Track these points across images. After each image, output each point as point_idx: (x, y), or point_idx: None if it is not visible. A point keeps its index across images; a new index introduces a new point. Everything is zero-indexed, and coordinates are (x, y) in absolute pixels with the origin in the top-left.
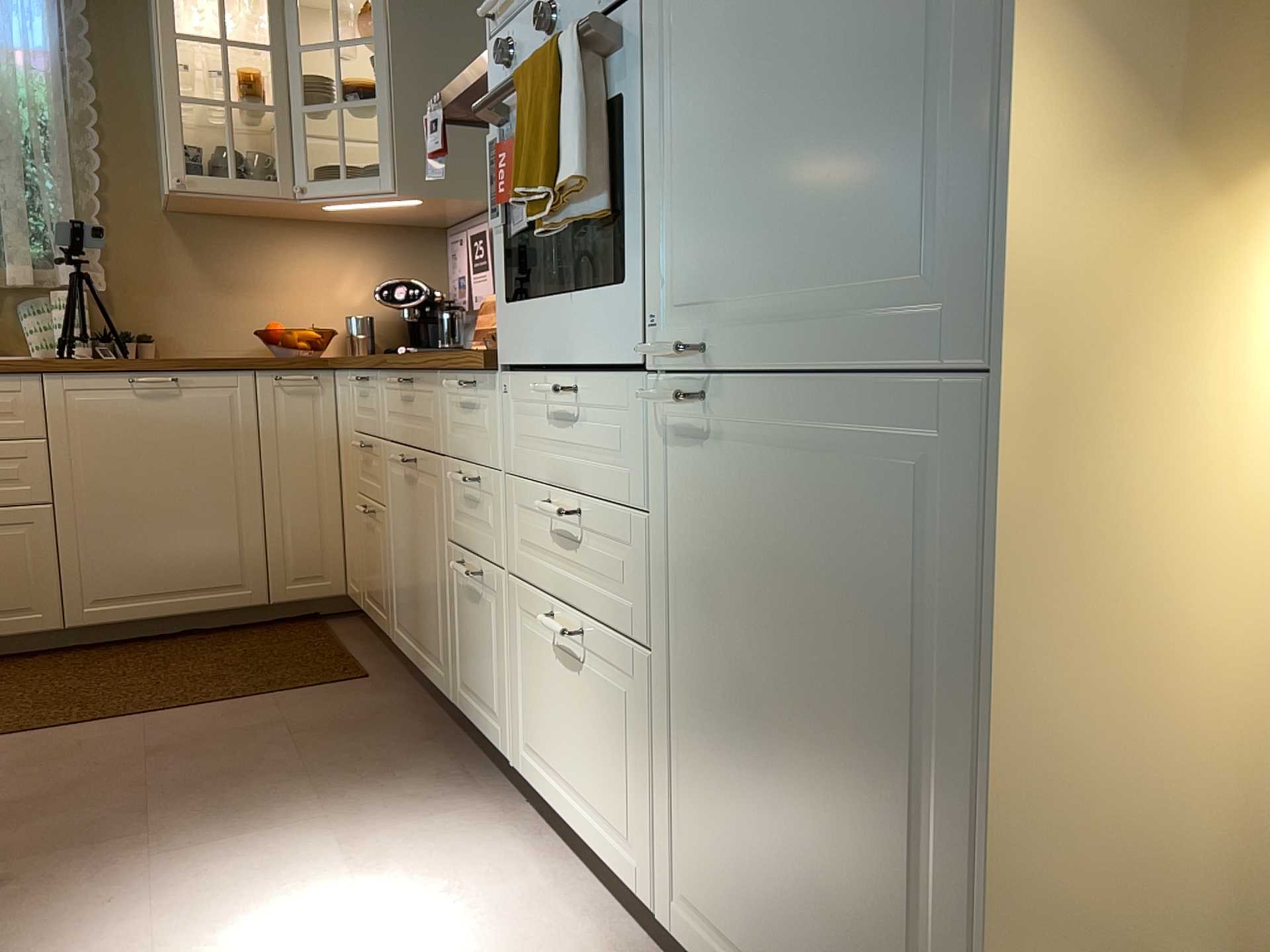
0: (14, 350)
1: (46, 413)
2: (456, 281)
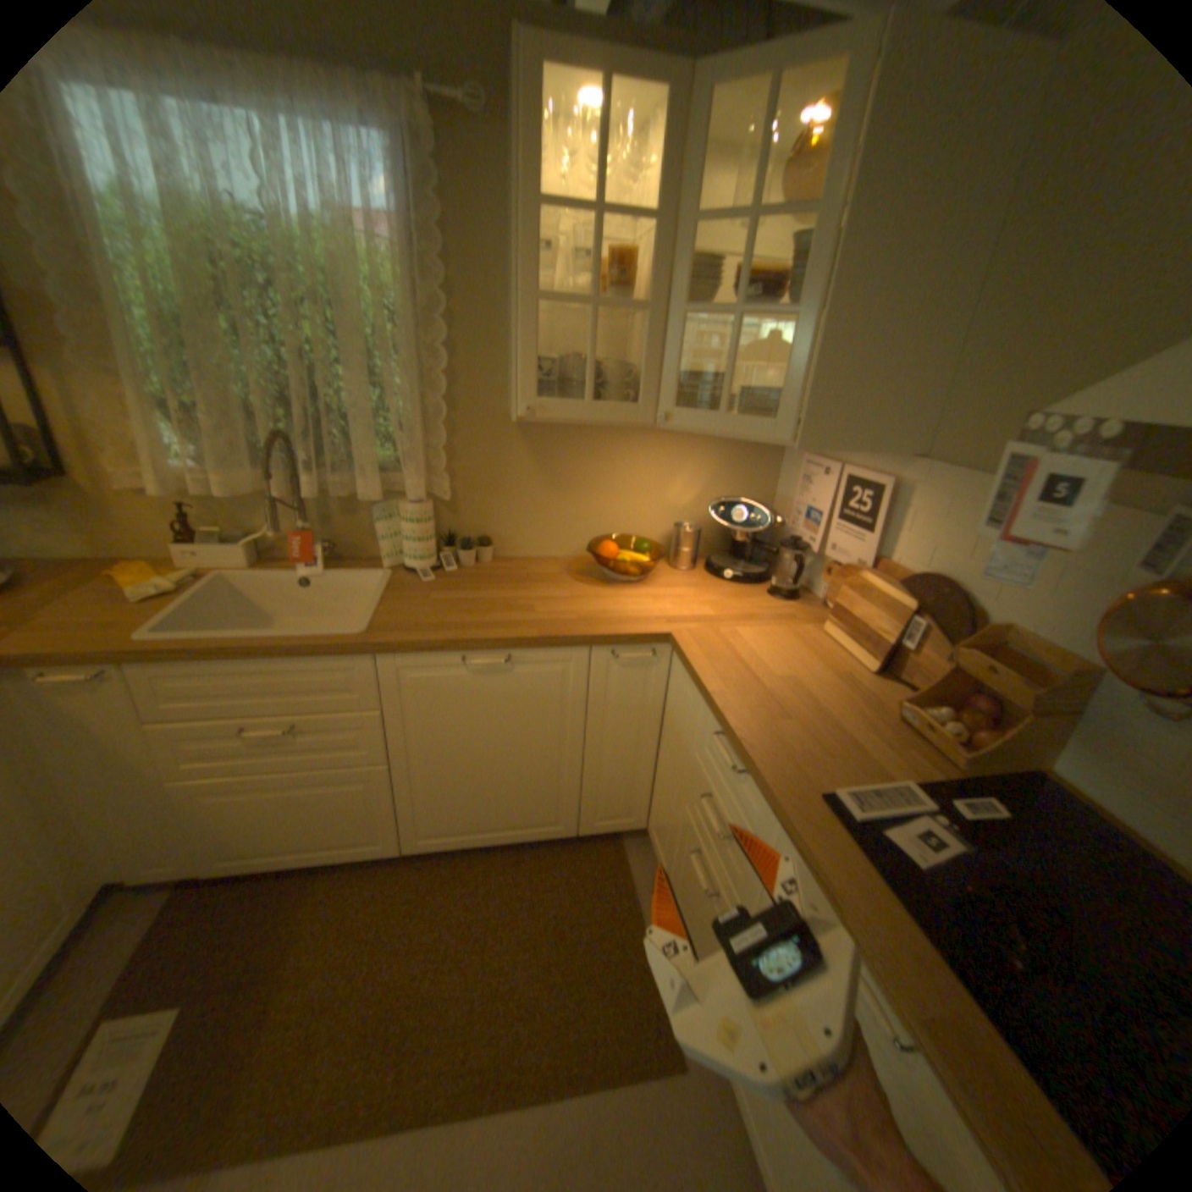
0: (370, 547)
1: (380, 687)
2: (804, 510)
